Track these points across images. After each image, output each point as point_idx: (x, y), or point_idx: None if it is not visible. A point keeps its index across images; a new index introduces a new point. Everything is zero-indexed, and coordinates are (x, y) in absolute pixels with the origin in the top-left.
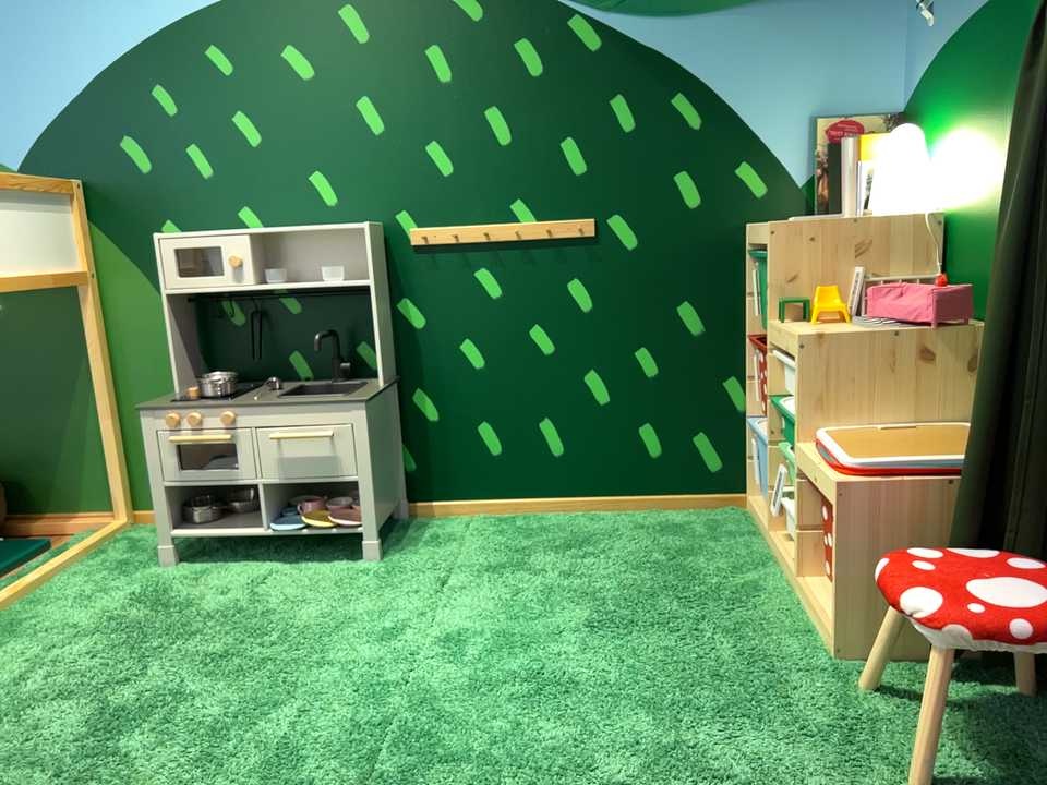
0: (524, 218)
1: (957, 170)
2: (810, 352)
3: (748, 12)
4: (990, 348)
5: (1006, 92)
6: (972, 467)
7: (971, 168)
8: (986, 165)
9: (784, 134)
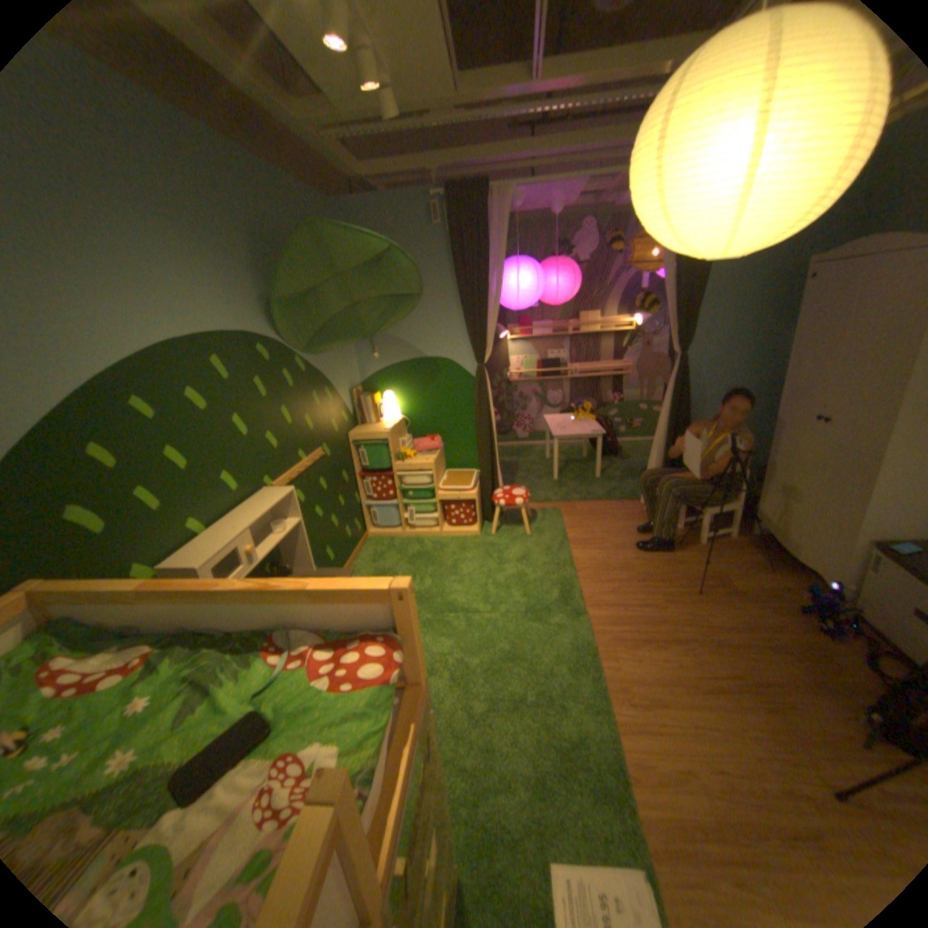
0: (303, 459)
1: (406, 405)
2: (435, 467)
3: (331, 352)
4: (482, 449)
5: (429, 385)
6: (484, 476)
7: (414, 404)
8: (423, 404)
9: (346, 398)
